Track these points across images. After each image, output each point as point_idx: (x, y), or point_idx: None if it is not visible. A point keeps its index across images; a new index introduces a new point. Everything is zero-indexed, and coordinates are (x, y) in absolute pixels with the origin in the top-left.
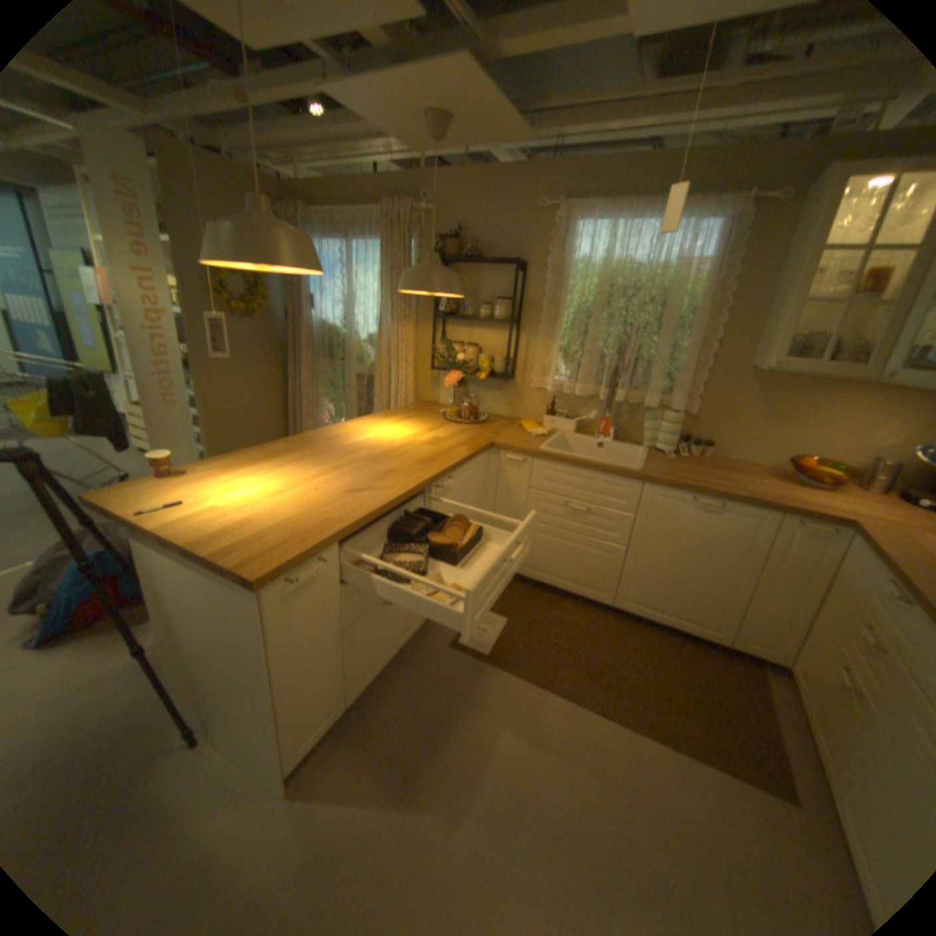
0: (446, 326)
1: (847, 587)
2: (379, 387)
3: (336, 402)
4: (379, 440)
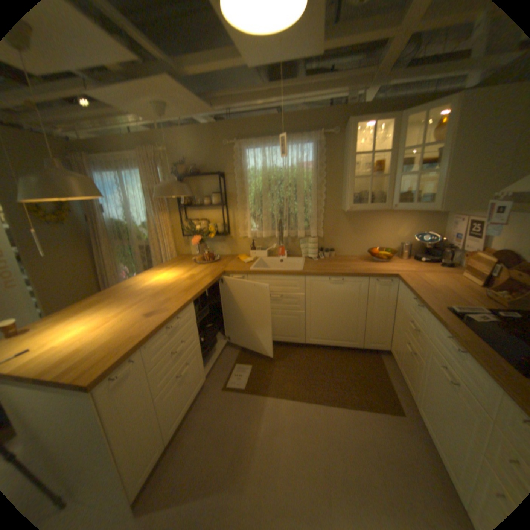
0: (186, 212)
1: (401, 305)
2: (154, 252)
3: (128, 265)
4: (158, 283)
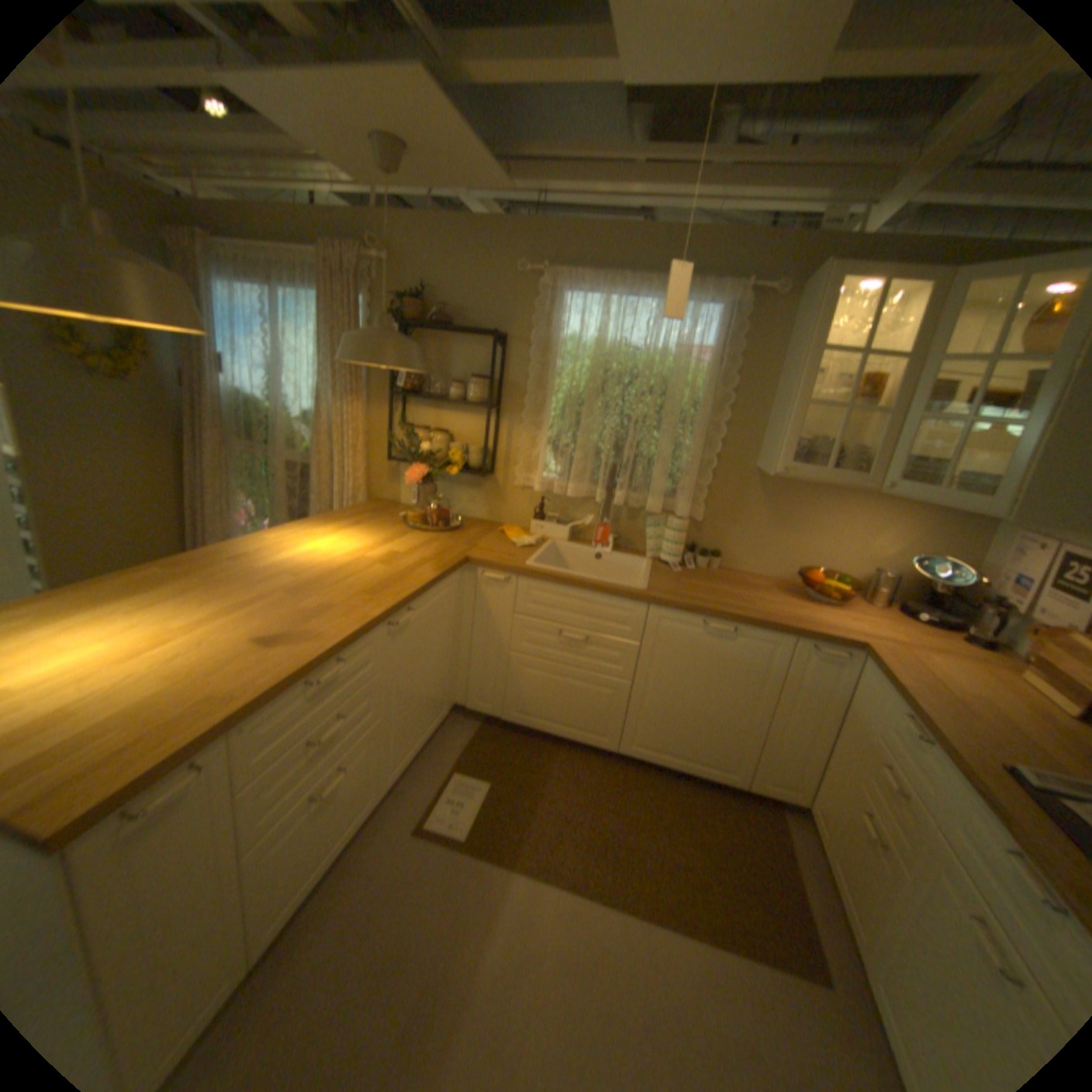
0: (407, 406)
1: (863, 718)
2: (317, 481)
3: (256, 498)
4: (310, 558)
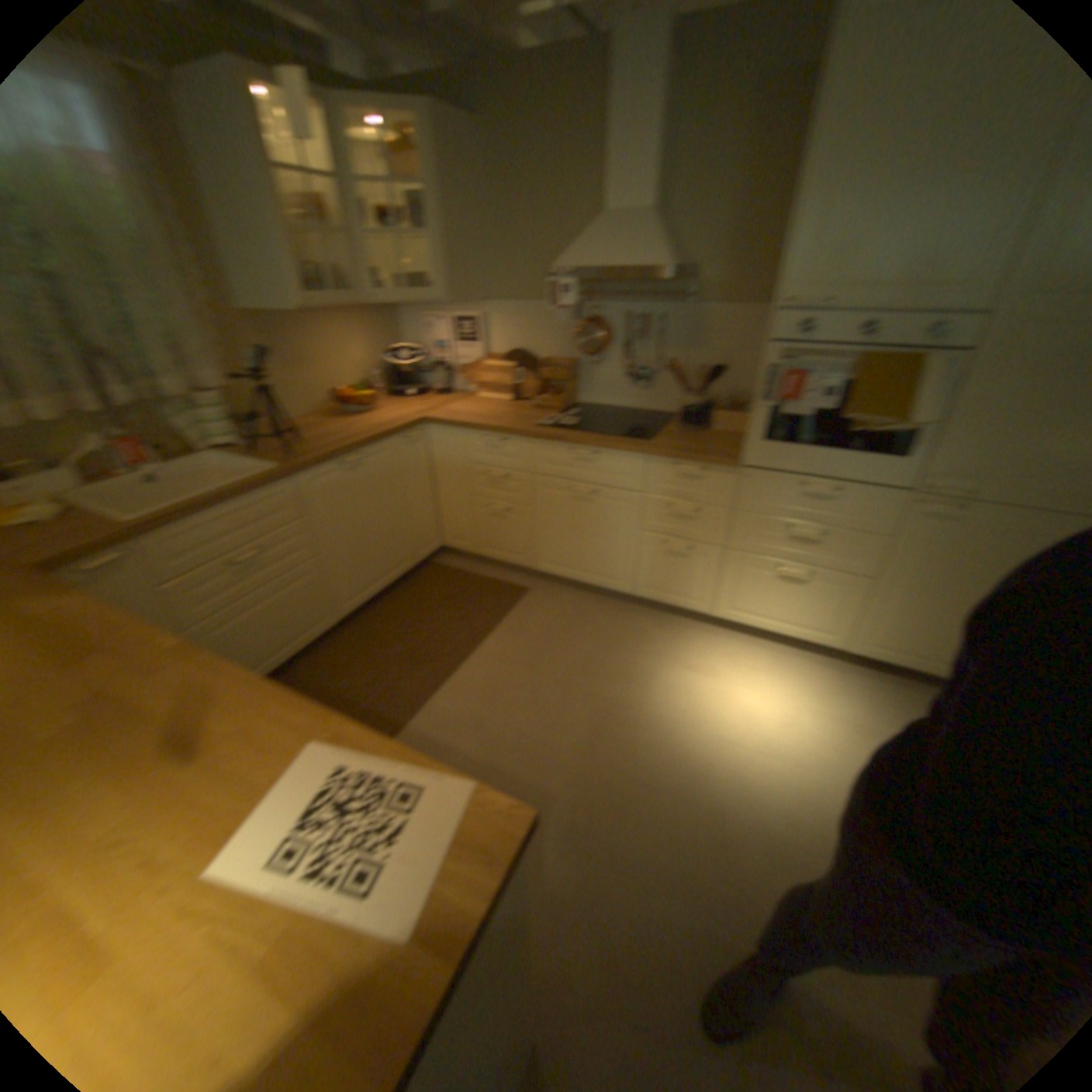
0: None
1: (452, 463)
2: None
3: None
4: None
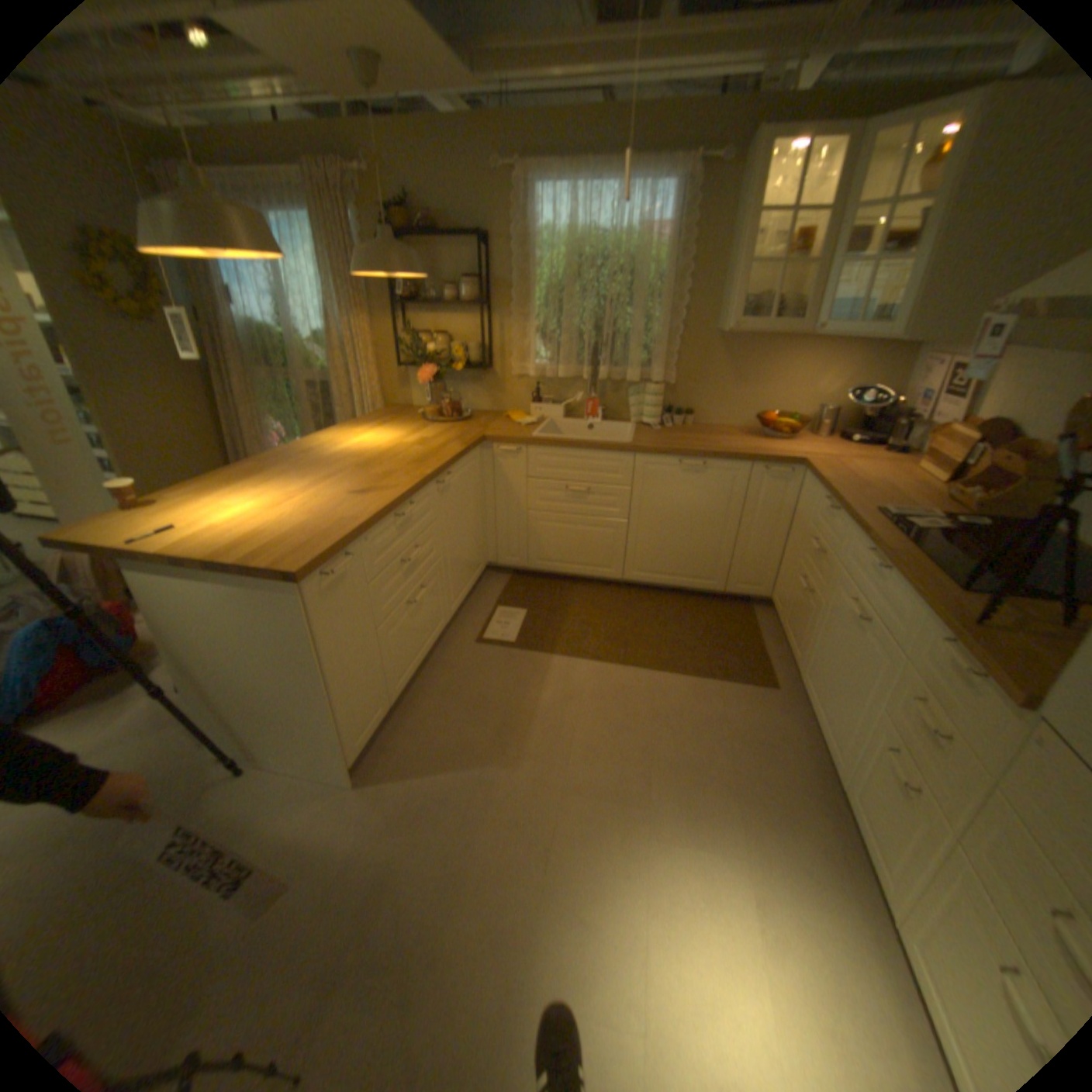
0: (406, 314)
1: (801, 515)
2: (338, 394)
3: (283, 420)
4: (361, 447)
